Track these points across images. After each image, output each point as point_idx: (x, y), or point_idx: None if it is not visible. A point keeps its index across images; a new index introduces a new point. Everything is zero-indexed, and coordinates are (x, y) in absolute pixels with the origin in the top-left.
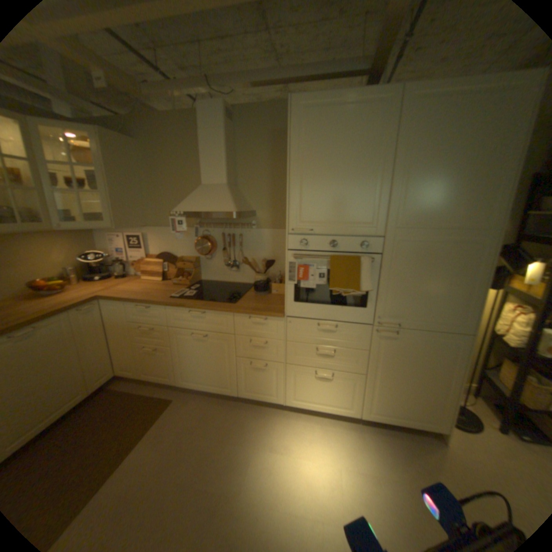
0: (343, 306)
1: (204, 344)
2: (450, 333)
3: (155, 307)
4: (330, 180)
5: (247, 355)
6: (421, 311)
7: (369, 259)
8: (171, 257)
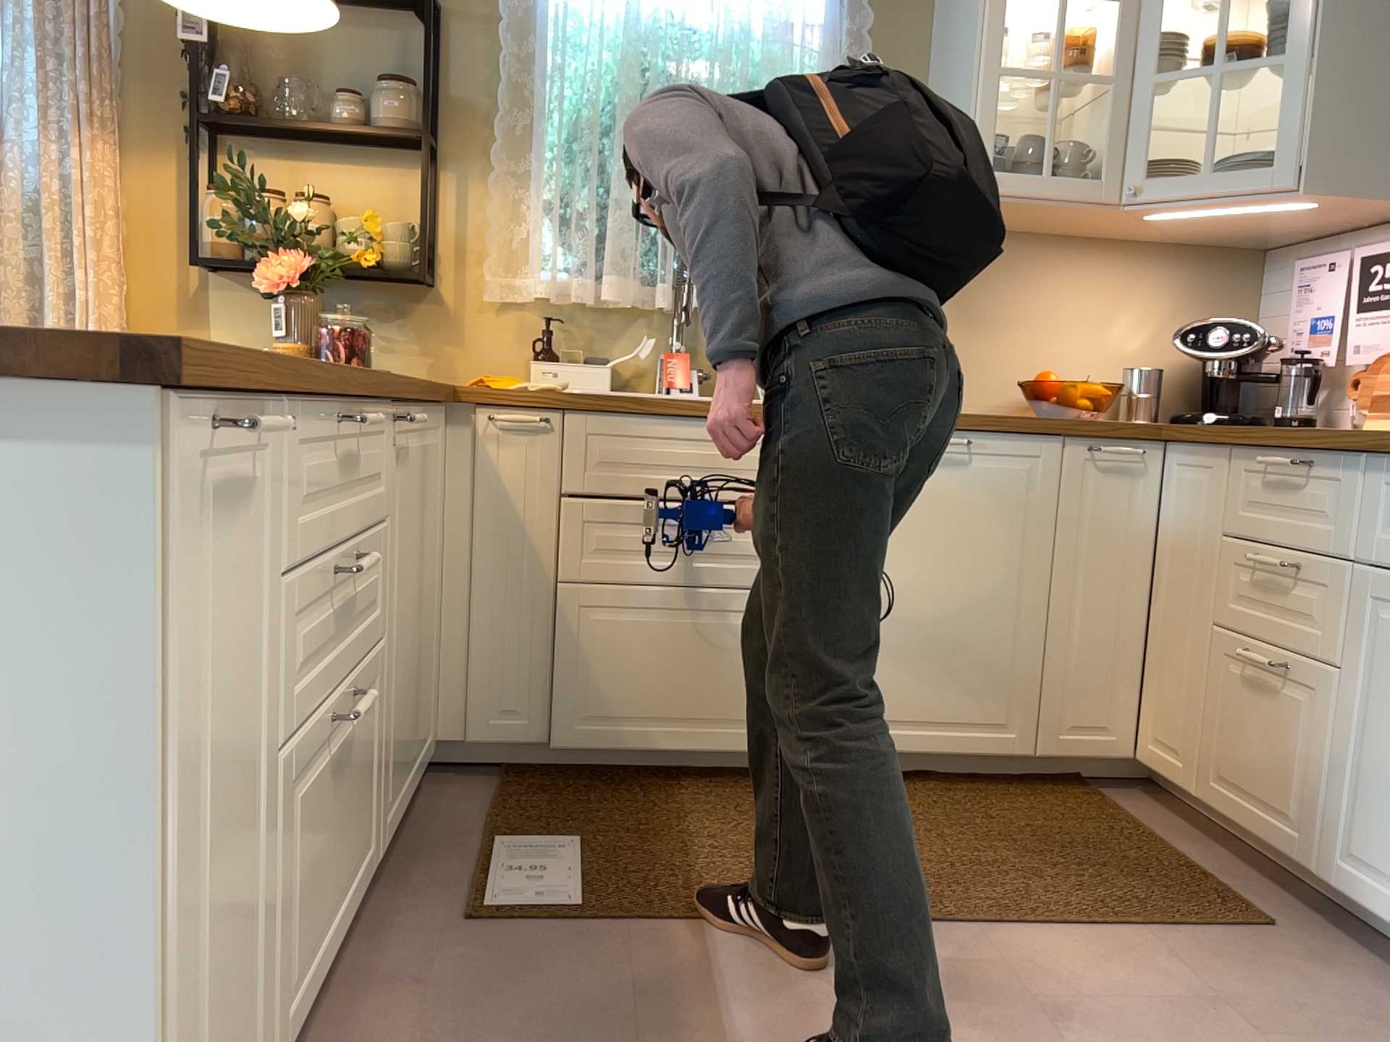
0: None
1: None
2: None
3: (1330, 468)
4: None
5: None
6: None
7: None
8: None
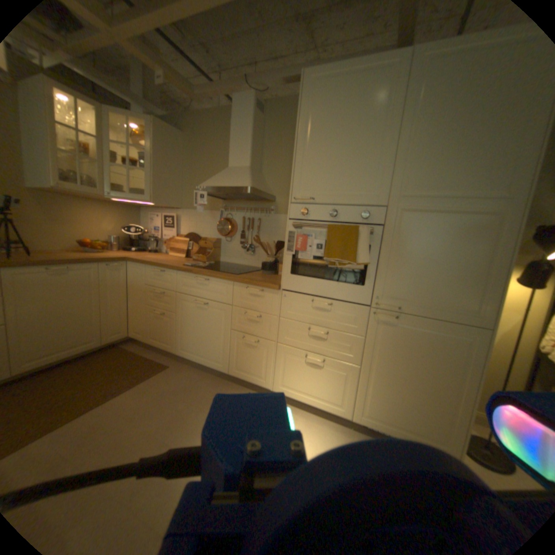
0: (339, 283)
1: (203, 313)
2: (461, 324)
3: (167, 272)
4: (333, 147)
5: (240, 329)
6: (425, 294)
7: (367, 228)
8: (195, 237)
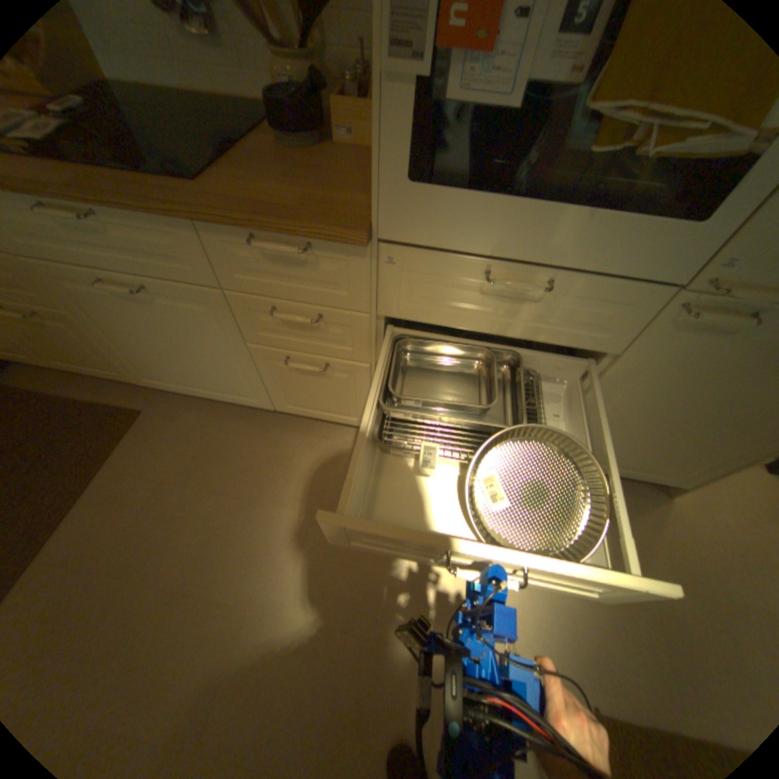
0: (610, 211)
1: (149, 310)
2: None
3: None
4: None
5: (273, 342)
6: None
7: None
8: None
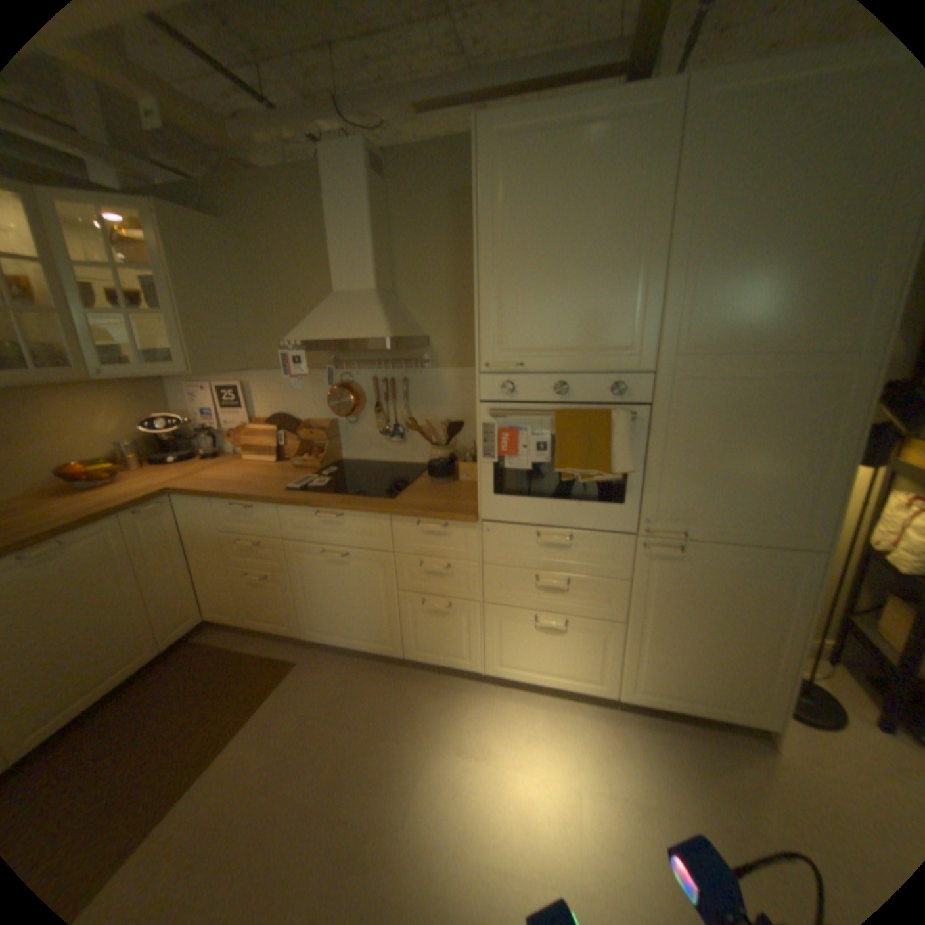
0: (582, 502)
1: (343, 570)
2: (782, 549)
3: (260, 508)
4: (551, 271)
5: (416, 589)
6: (726, 510)
7: (626, 415)
8: (289, 422)
